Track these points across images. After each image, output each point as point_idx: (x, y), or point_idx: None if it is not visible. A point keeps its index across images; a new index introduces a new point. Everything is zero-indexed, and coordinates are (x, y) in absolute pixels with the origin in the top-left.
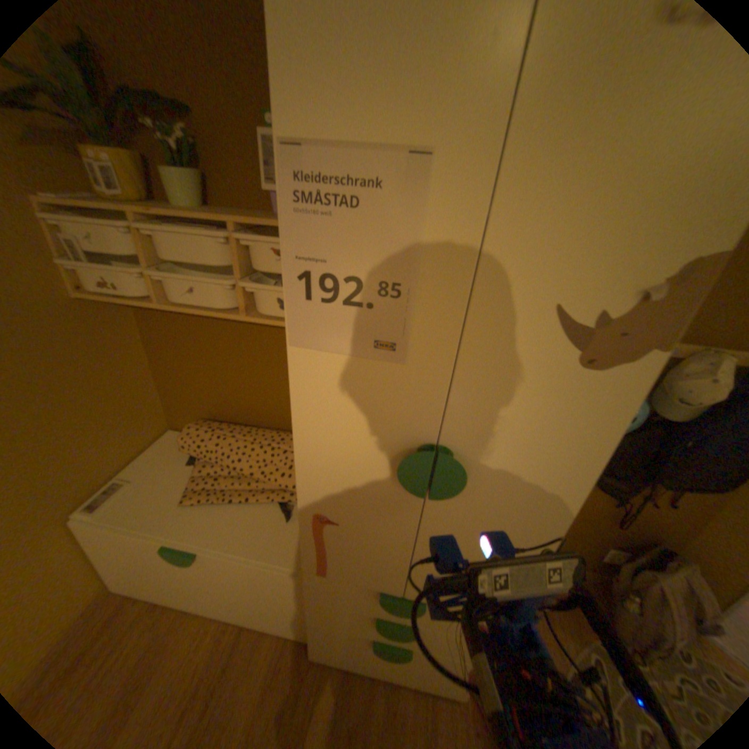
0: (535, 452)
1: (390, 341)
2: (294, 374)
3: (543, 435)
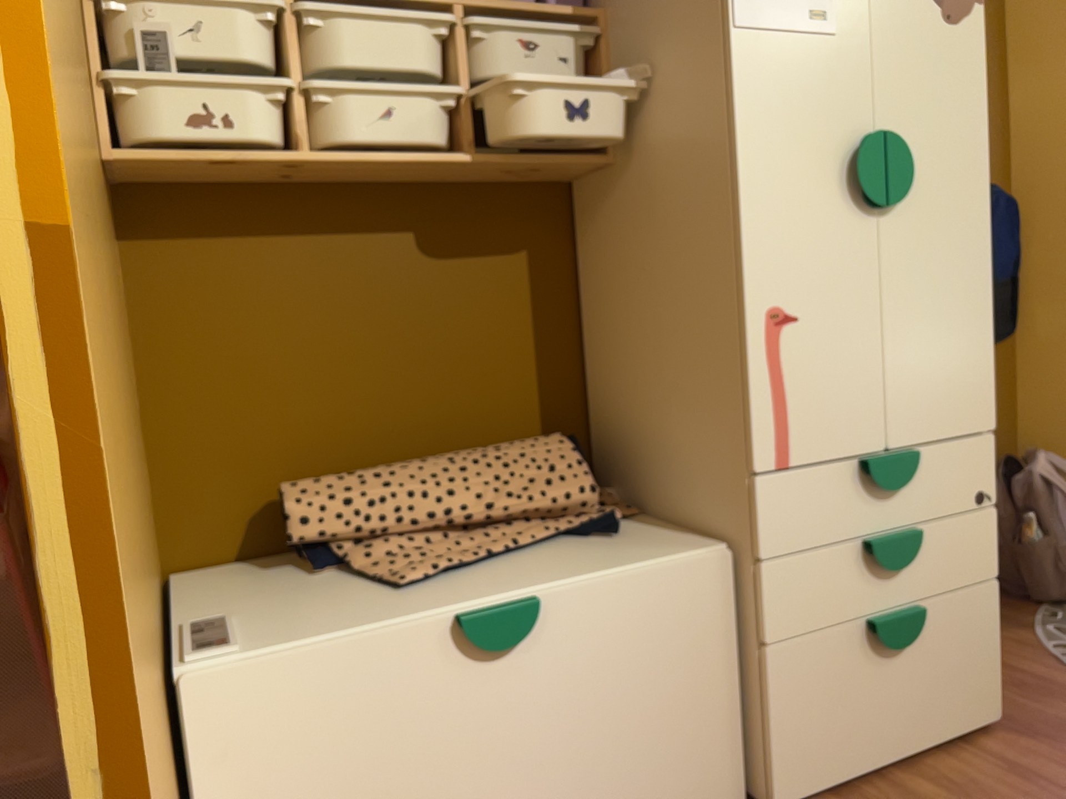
0: (945, 123)
1: (823, 9)
2: (735, 68)
3: (944, 101)
